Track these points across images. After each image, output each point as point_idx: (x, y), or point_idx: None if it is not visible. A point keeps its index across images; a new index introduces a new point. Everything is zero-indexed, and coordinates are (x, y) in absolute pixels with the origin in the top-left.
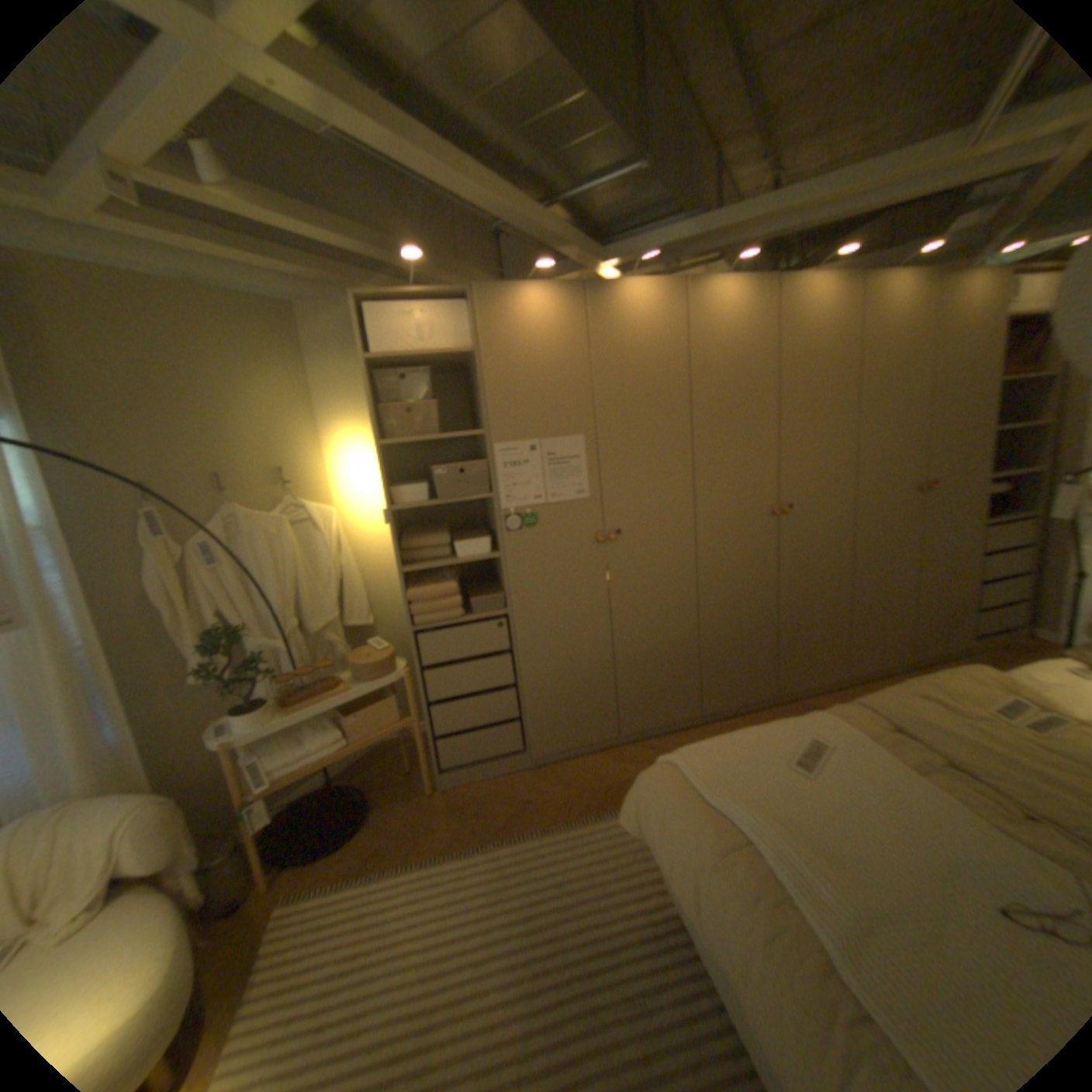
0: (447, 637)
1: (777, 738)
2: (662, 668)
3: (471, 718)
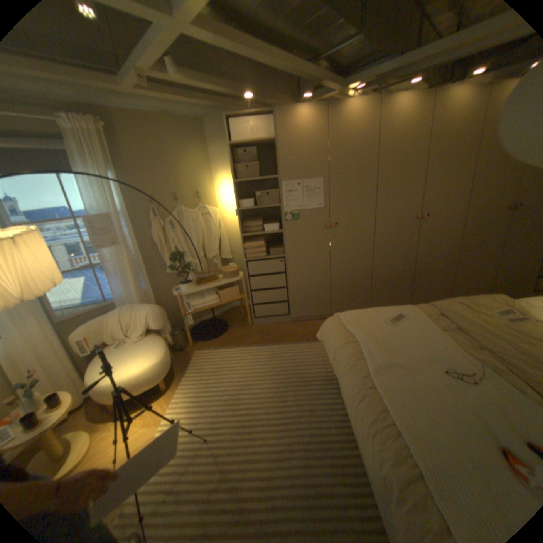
0: (259, 264)
1: (385, 312)
2: (352, 287)
3: (267, 298)
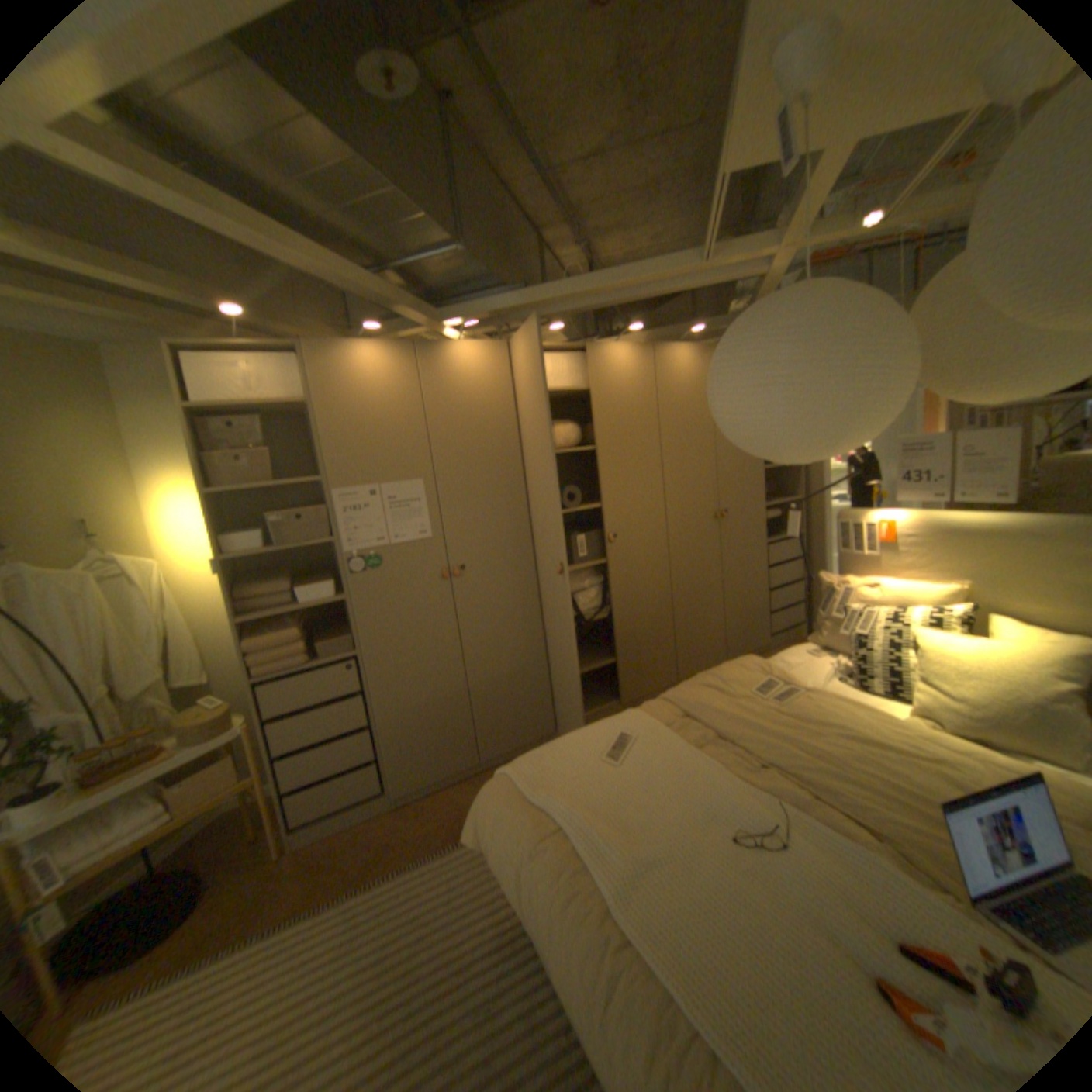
0: (290, 687)
1: (593, 737)
2: (515, 692)
3: (321, 768)
